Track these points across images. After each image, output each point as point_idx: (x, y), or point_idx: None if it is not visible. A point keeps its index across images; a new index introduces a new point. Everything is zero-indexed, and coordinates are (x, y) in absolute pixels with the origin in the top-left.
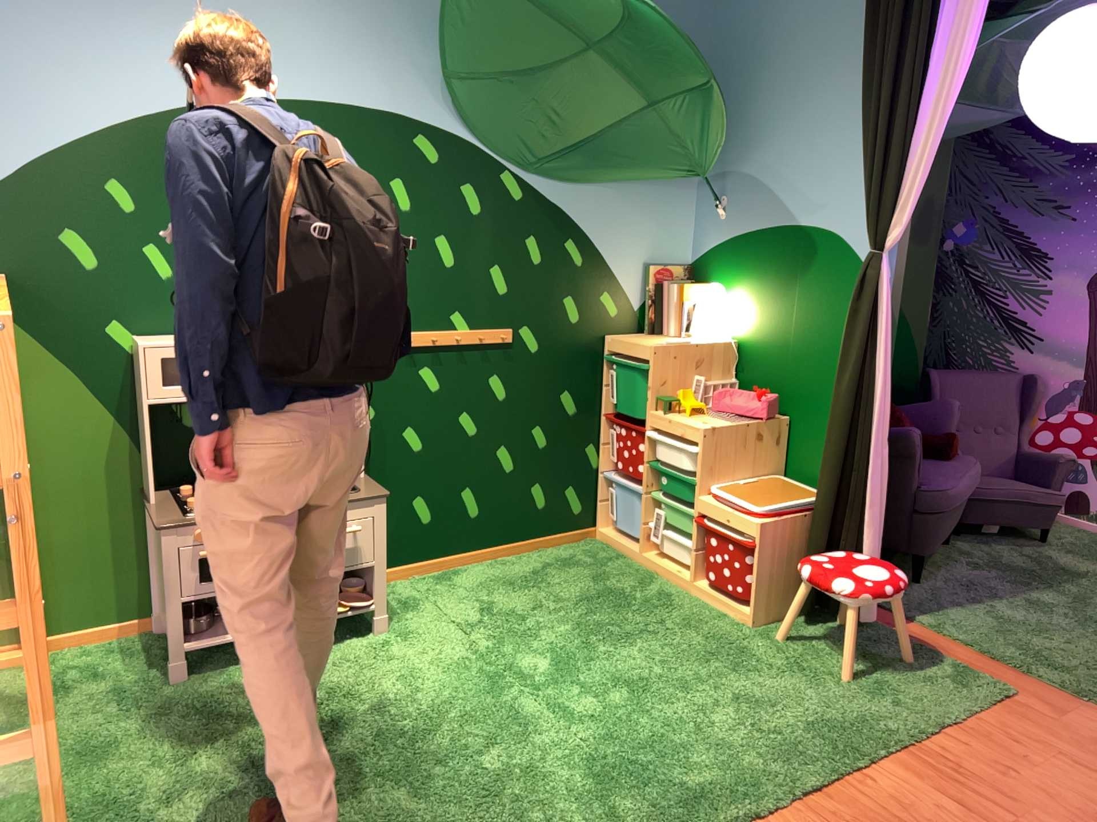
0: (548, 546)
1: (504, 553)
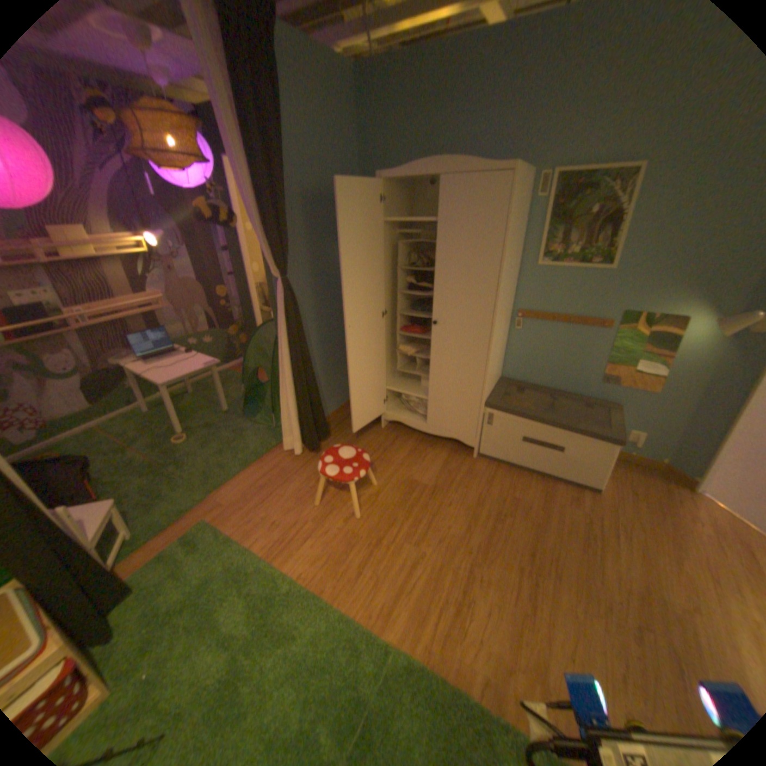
0: None
1: None
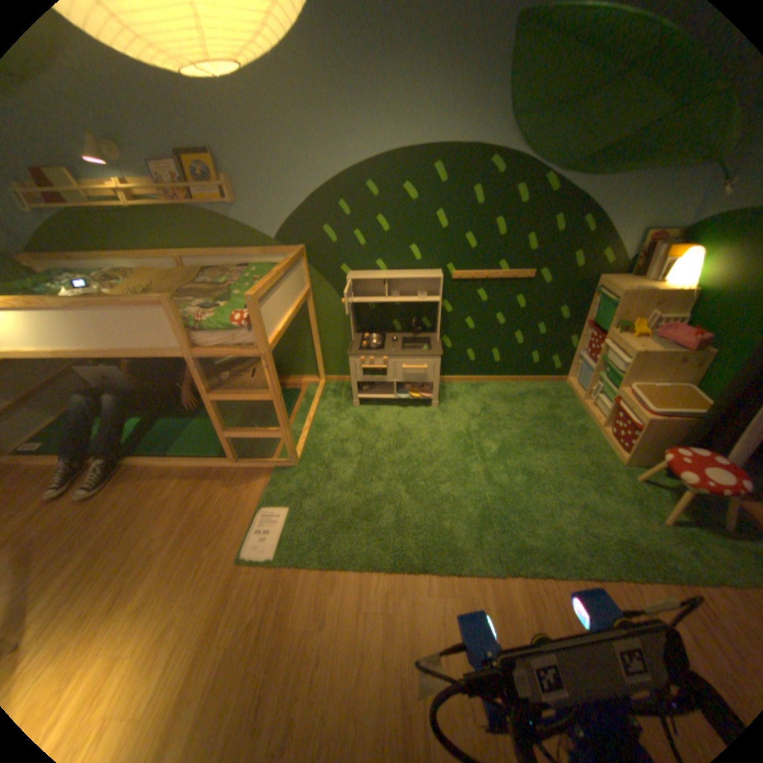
0: (536, 382)
1: (510, 382)
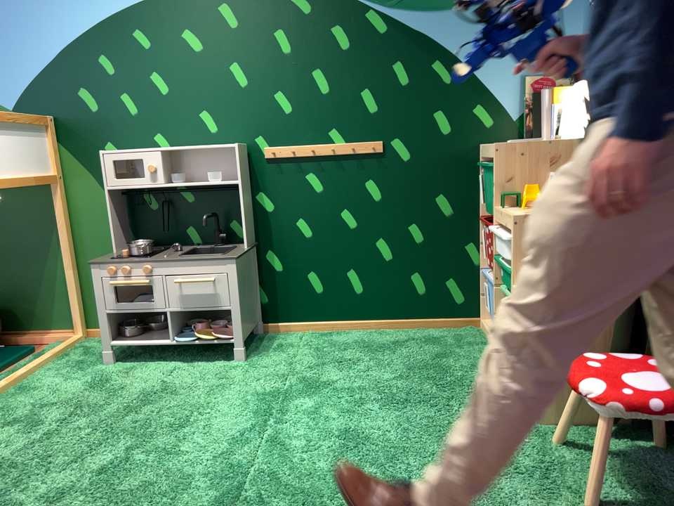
0: (430, 328)
1: (388, 329)
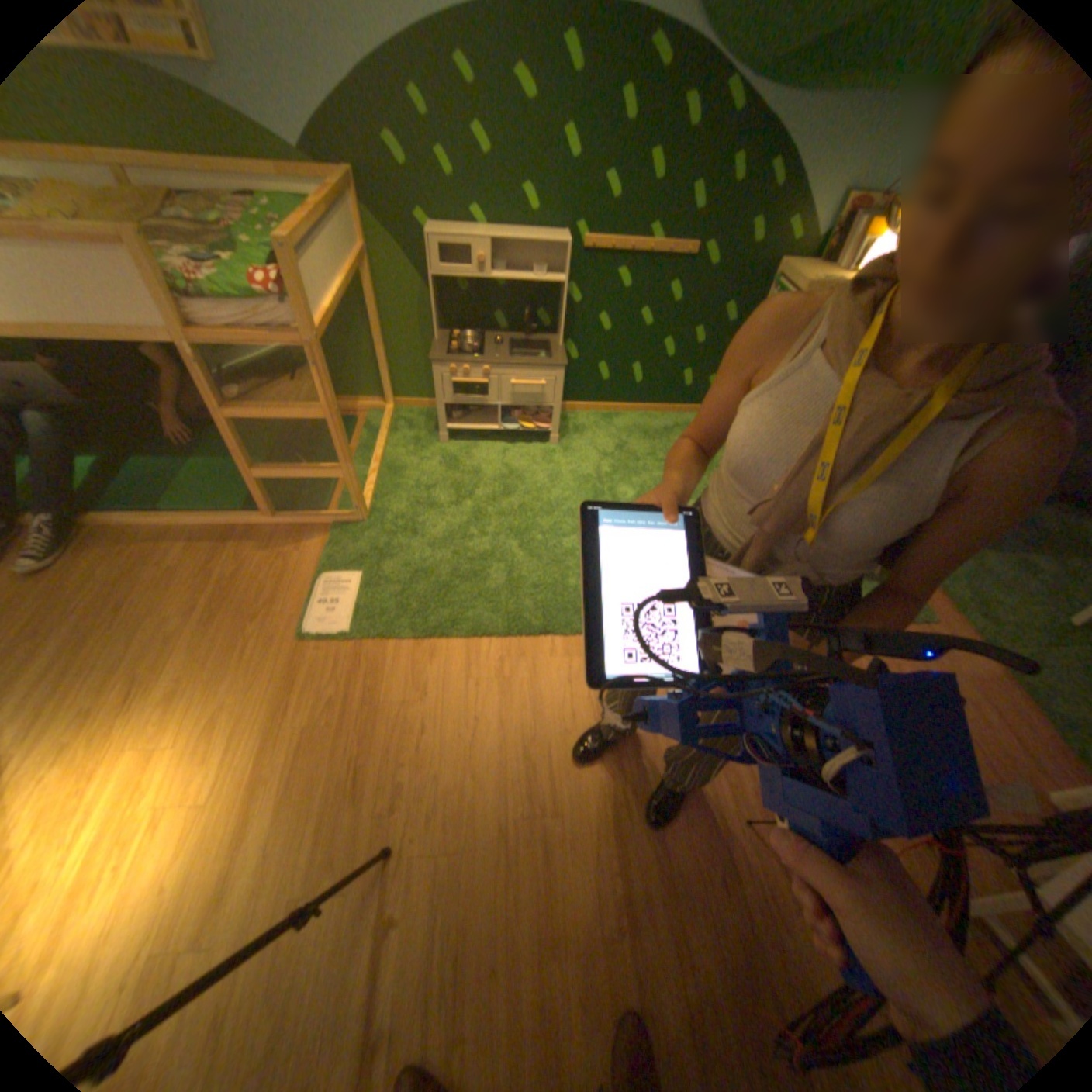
0: (685, 415)
1: (652, 413)
